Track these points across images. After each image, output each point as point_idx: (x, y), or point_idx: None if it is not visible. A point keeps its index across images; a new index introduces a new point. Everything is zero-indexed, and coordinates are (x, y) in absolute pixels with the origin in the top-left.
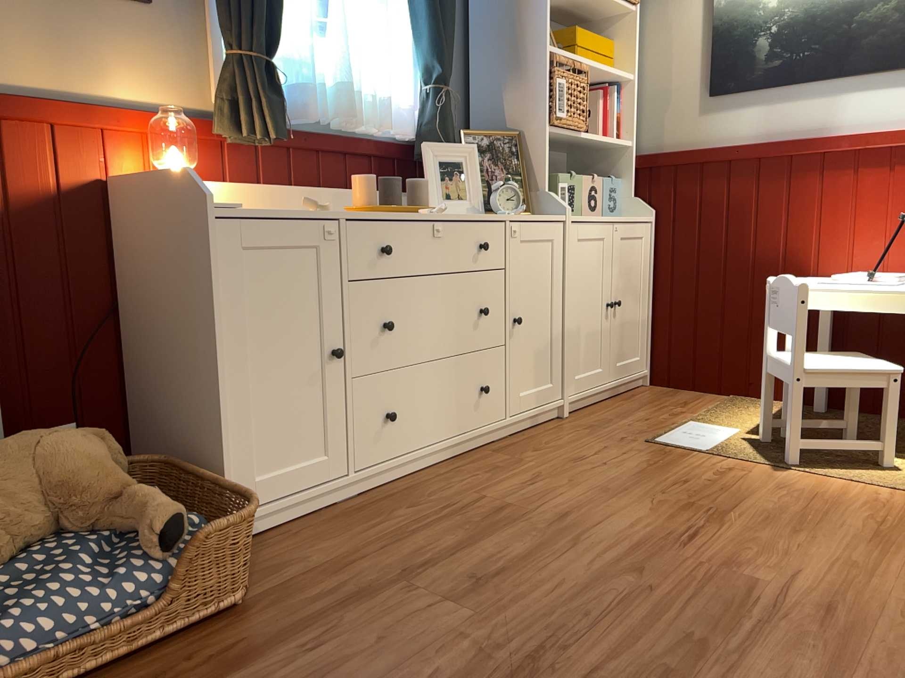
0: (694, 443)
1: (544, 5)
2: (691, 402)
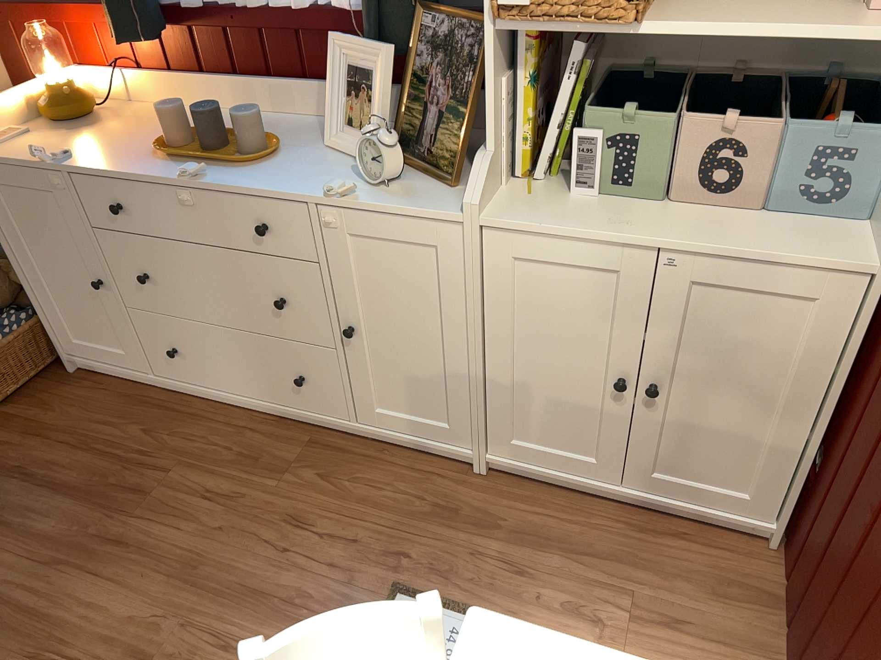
0: None
1: None
2: (686, 634)
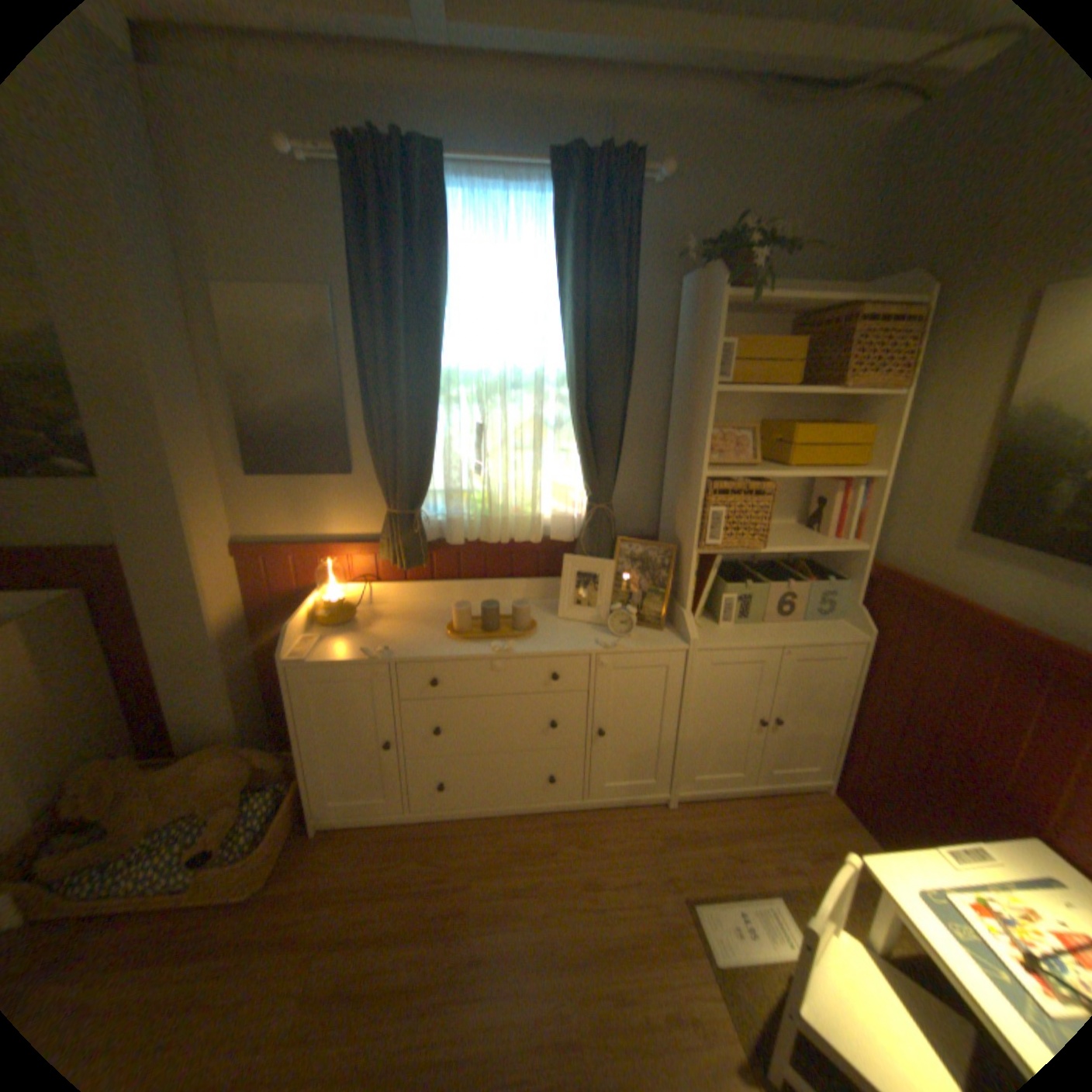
0: (725, 946)
1: (706, 431)
2: (839, 862)
